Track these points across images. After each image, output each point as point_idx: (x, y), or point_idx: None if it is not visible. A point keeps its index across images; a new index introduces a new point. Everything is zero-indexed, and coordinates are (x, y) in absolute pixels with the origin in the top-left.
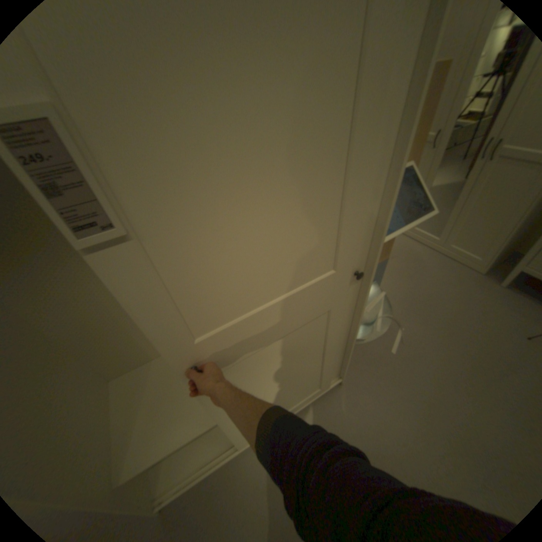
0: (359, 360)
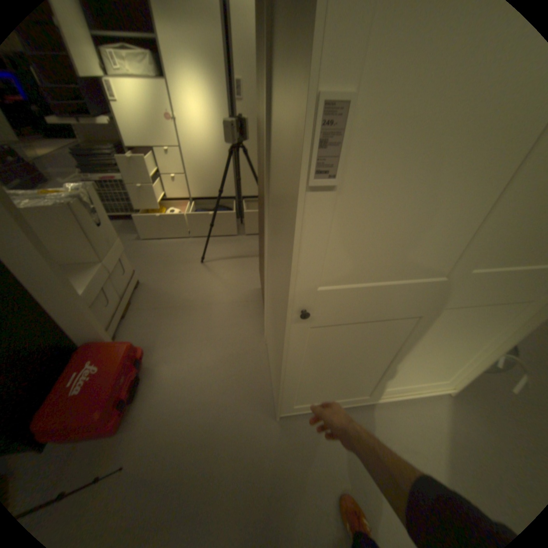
0: (475, 384)
